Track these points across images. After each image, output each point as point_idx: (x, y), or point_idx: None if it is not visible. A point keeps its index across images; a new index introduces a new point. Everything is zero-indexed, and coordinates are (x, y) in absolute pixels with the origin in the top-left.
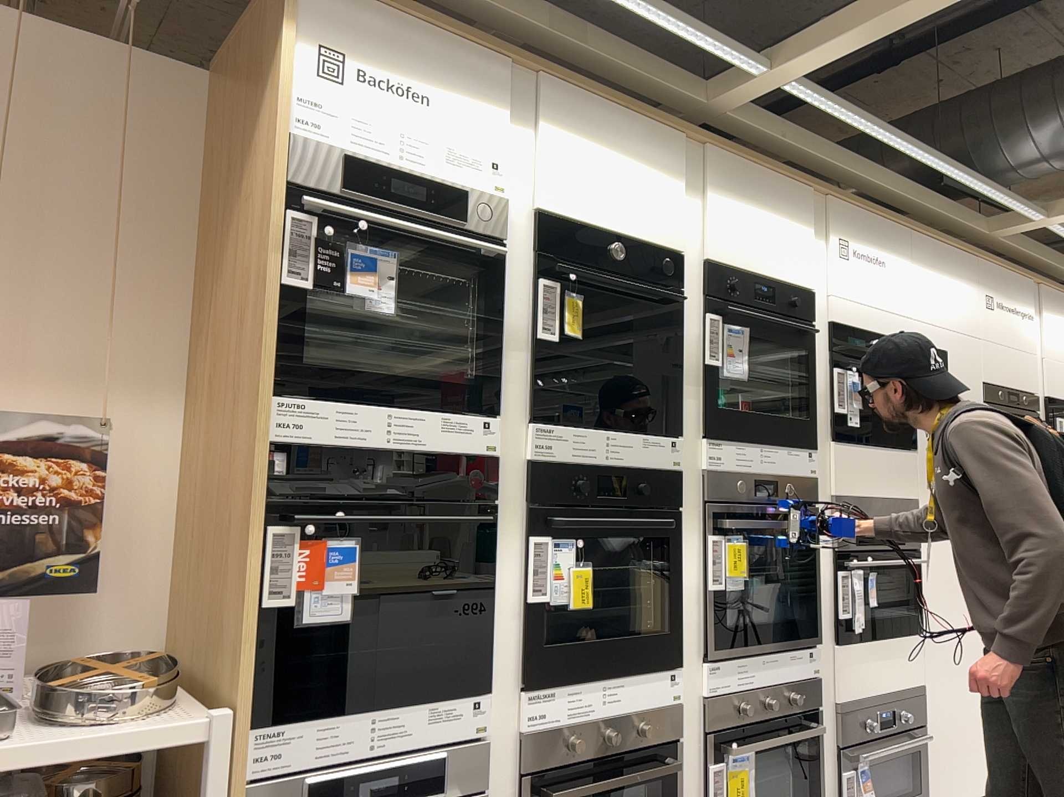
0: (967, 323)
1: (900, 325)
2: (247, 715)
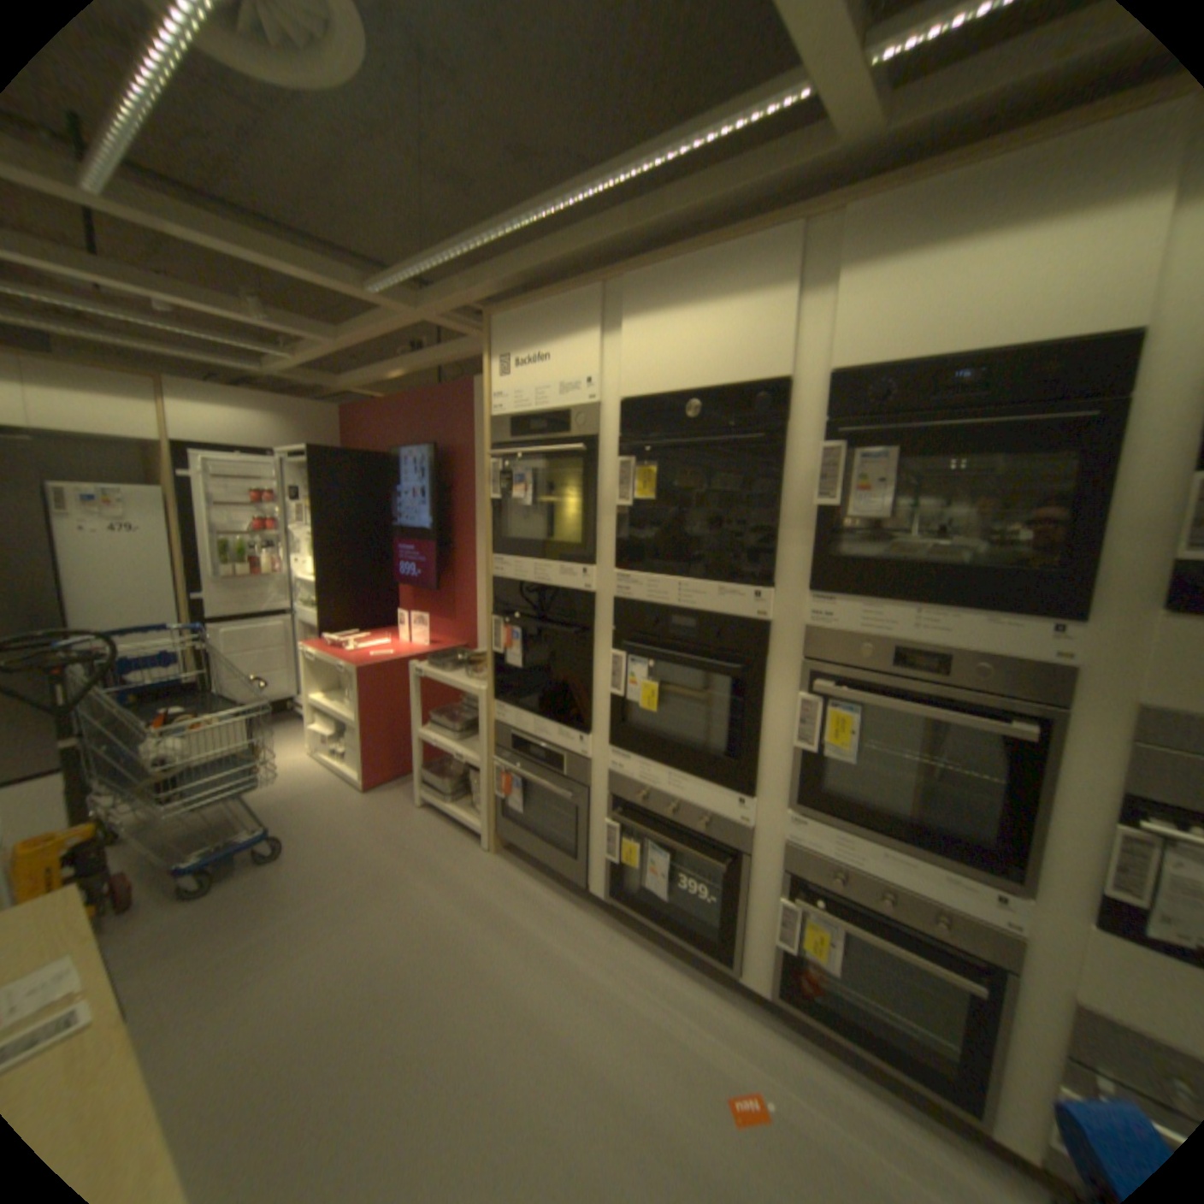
0: None
1: None
2: (497, 698)
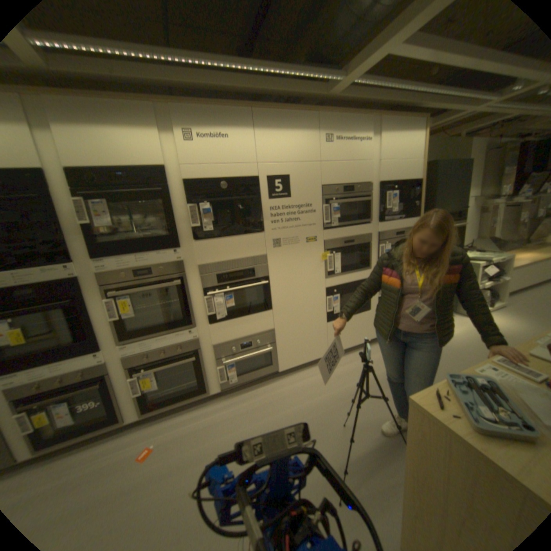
0: (309, 154)
1: (245, 168)
2: None
